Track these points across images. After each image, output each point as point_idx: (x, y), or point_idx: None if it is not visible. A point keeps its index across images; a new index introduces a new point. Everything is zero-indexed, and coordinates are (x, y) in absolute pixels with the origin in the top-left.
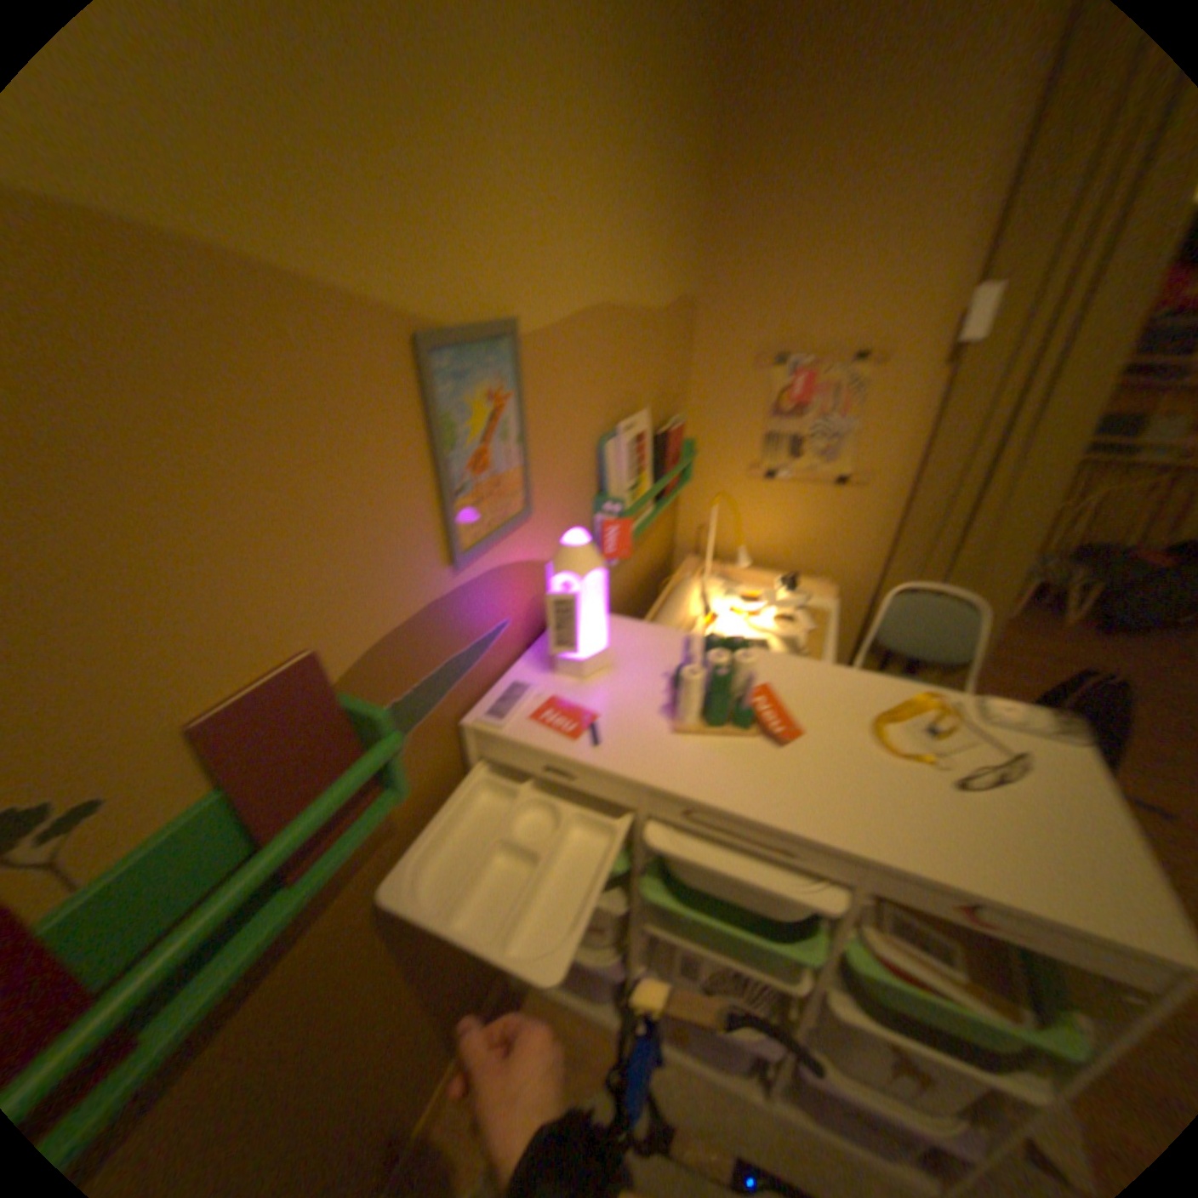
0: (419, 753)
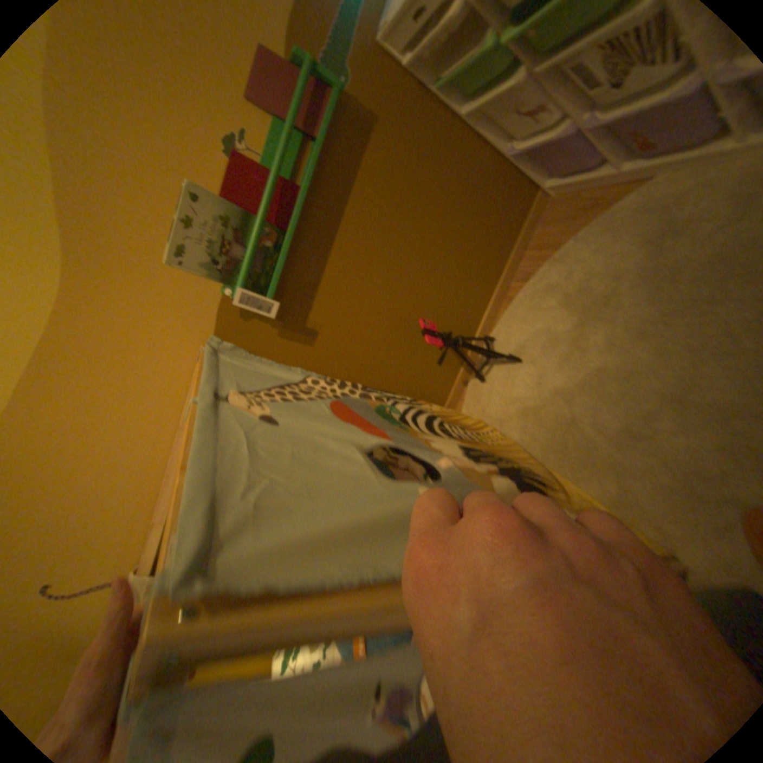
0: (359, 74)
